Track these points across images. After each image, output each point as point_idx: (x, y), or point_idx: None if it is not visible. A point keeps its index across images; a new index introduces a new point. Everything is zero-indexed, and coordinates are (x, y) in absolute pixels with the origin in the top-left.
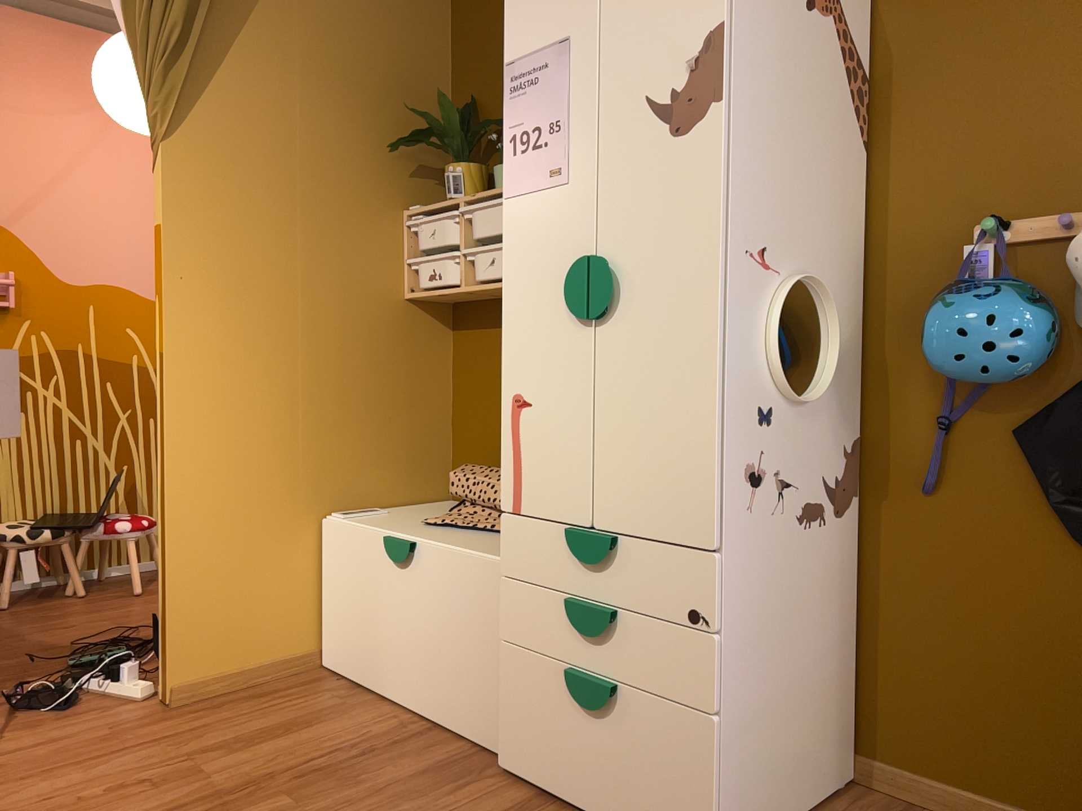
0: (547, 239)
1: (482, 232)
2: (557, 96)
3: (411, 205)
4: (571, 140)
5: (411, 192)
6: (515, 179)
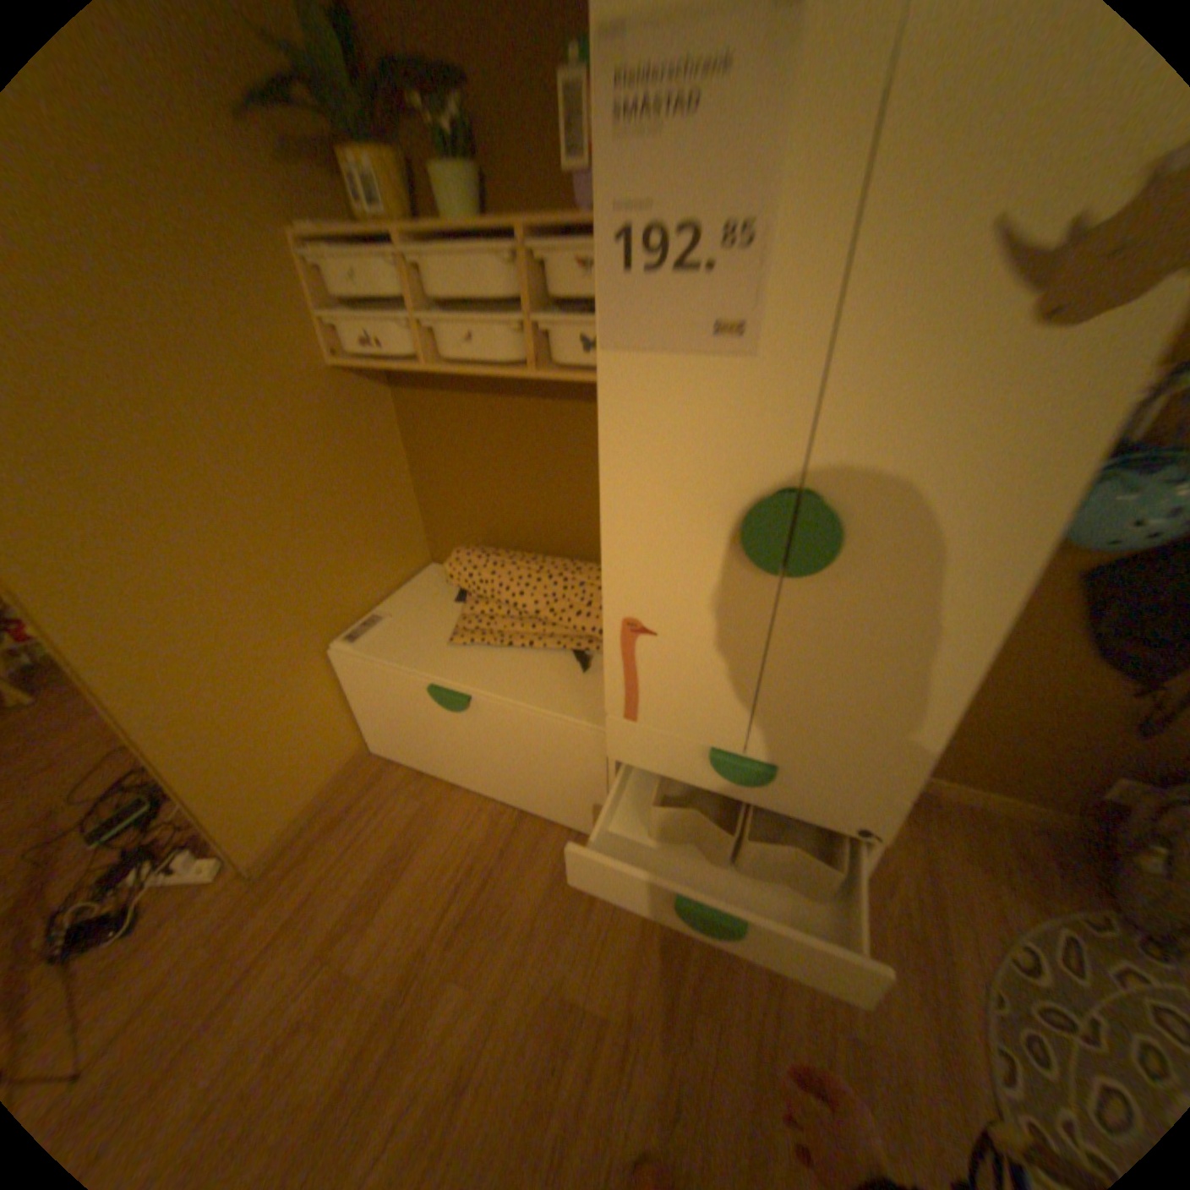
0: (698, 440)
1: (442, 287)
2: (753, 157)
3: (290, 213)
4: (775, 270)
5: (283, 188)
6: (628, 317)
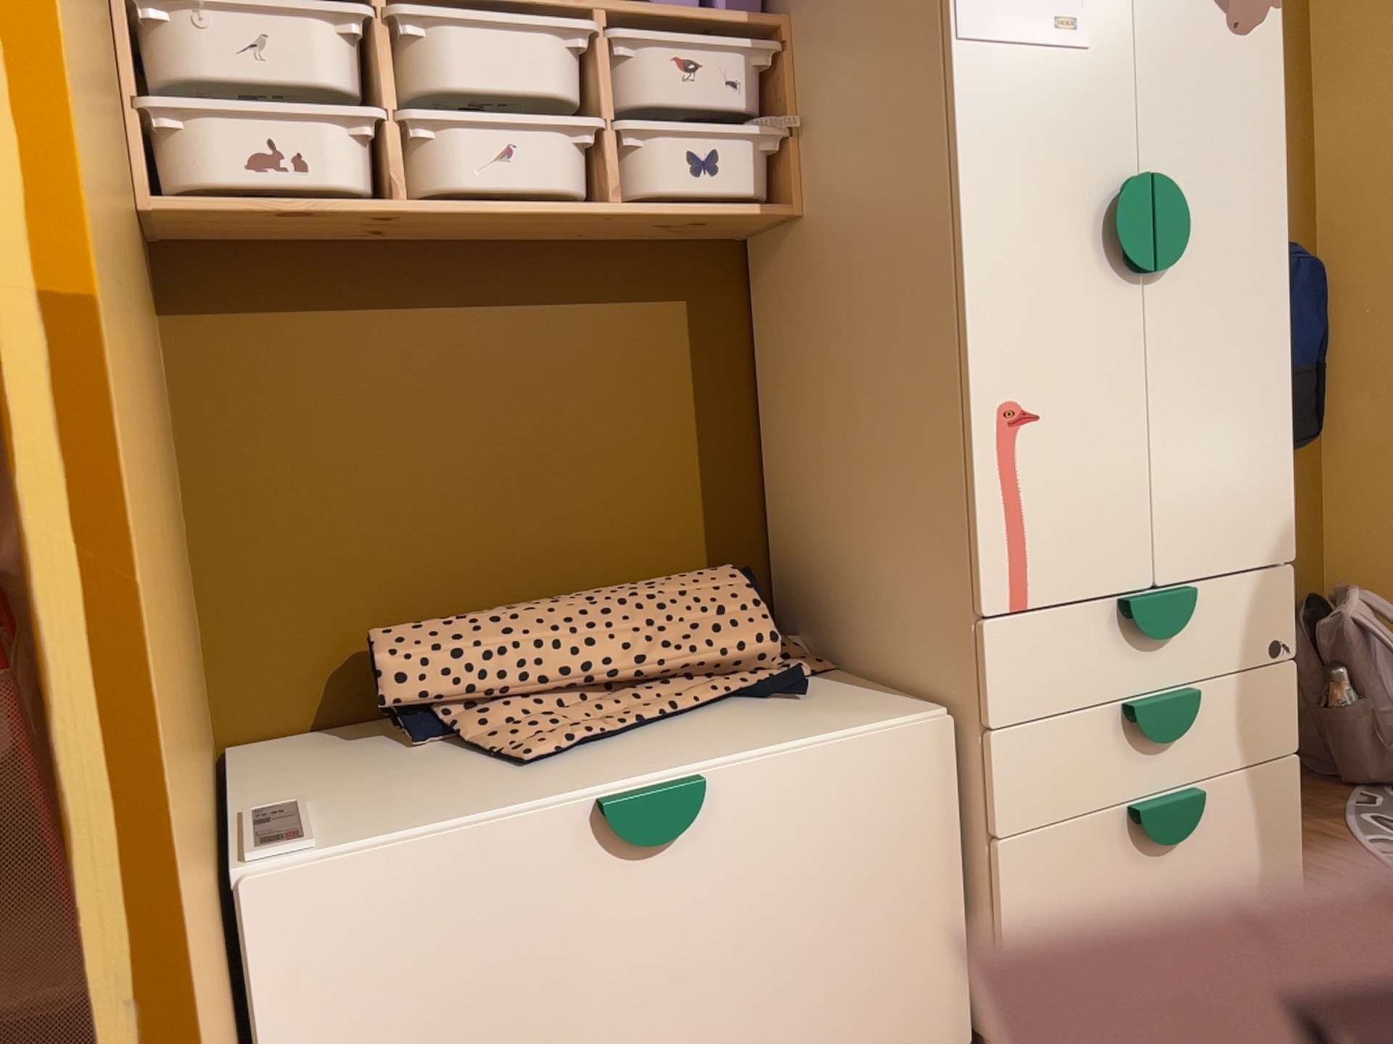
0: (1054, 136)
1: (461, 82)
2: None
3: None
4: None
5: None
6: (983, 10)
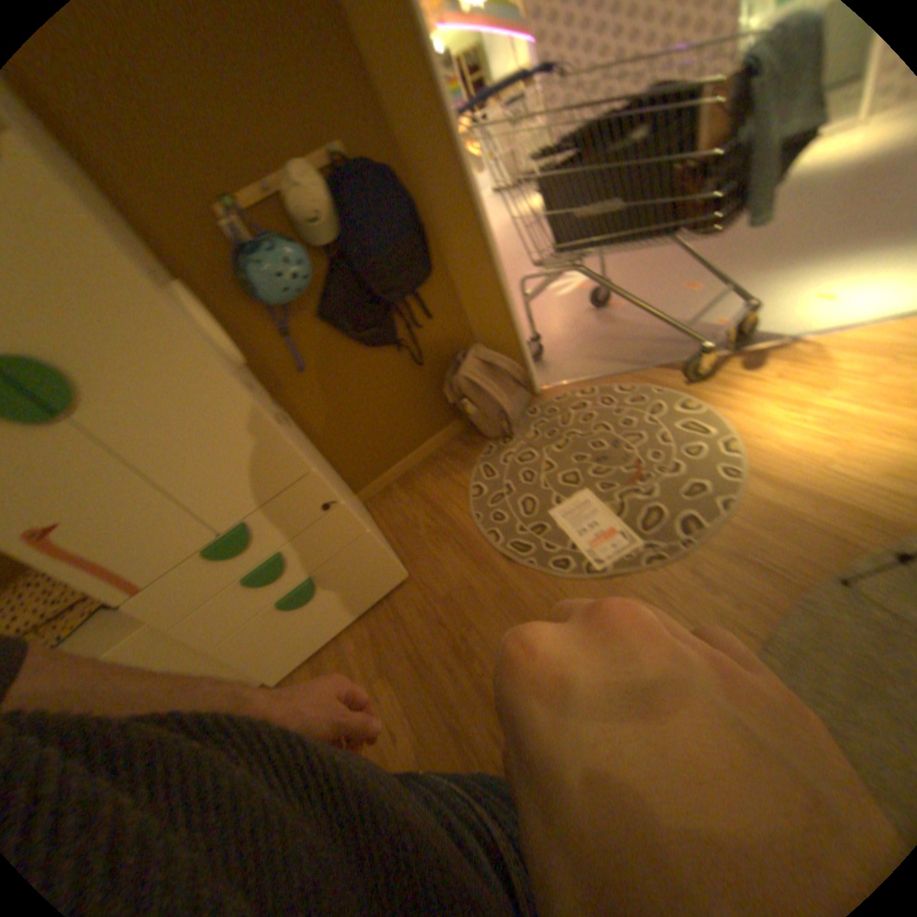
0: None
1: None
2: None
3: None
4: None
5: None
6: None
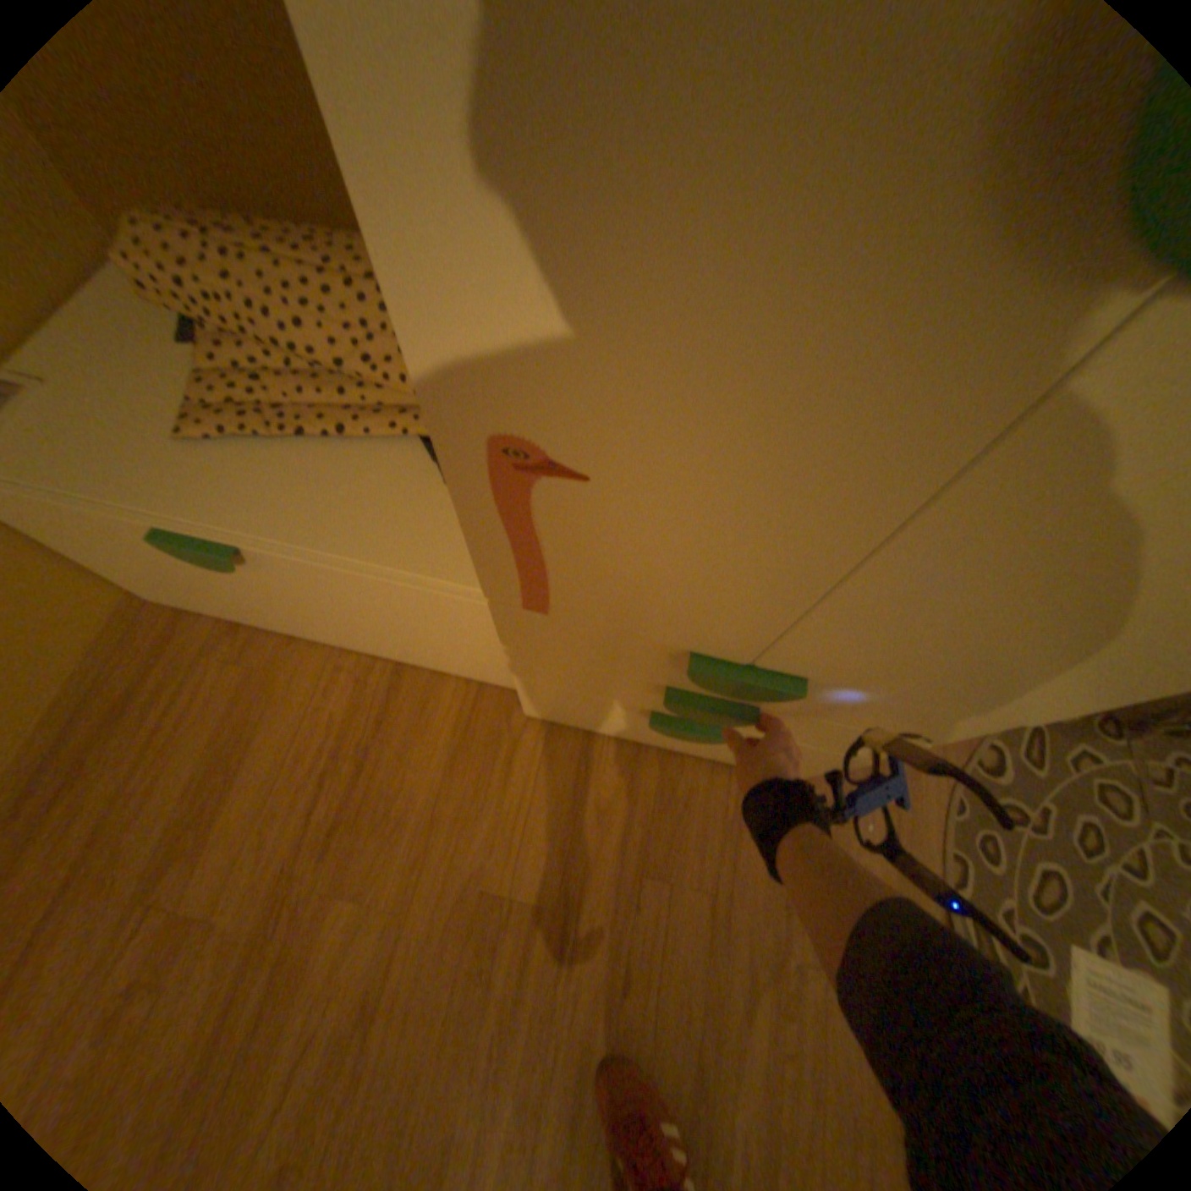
0: None
1: None
2: None
3: None
4: None
5: None
6: None
